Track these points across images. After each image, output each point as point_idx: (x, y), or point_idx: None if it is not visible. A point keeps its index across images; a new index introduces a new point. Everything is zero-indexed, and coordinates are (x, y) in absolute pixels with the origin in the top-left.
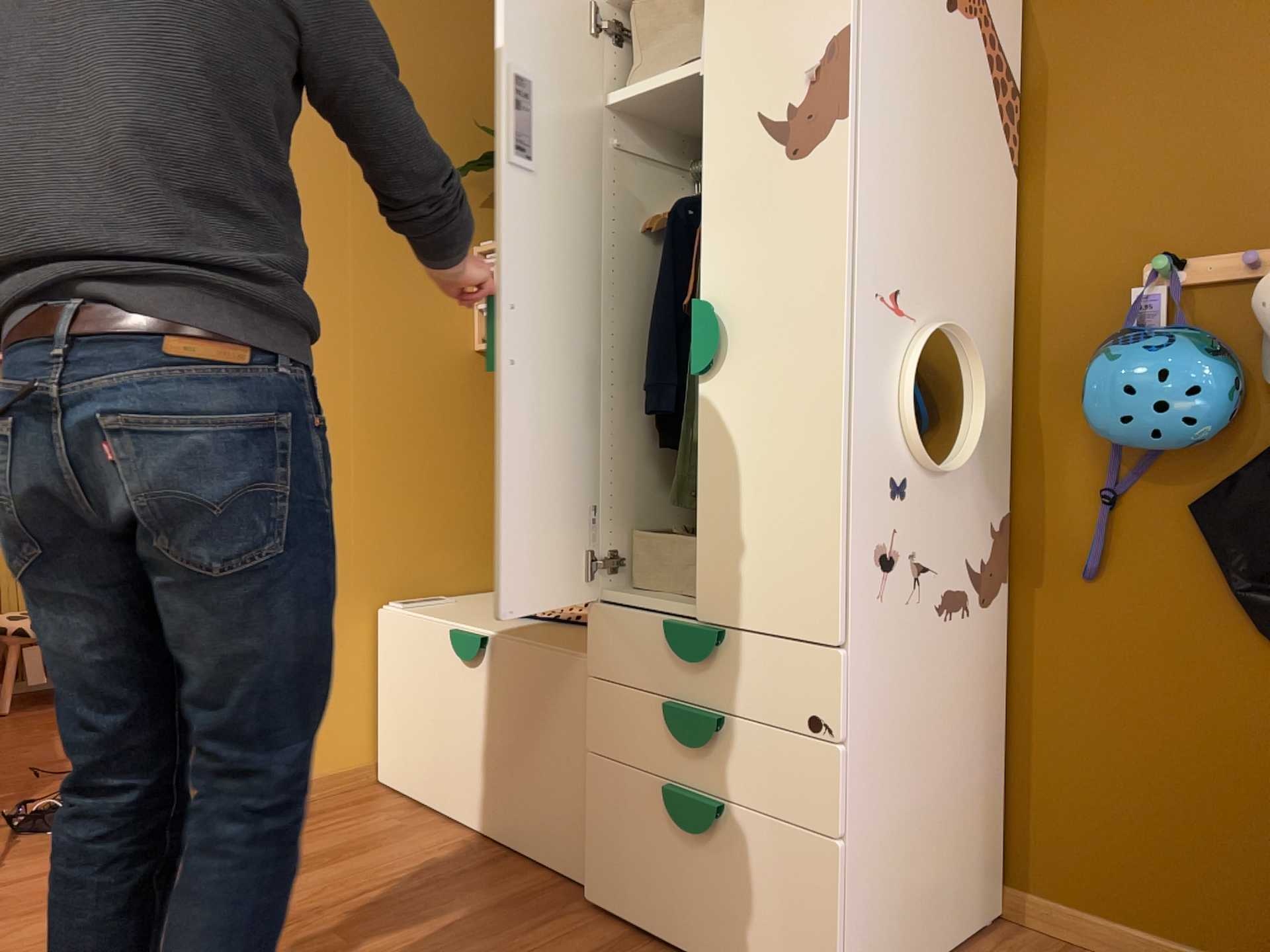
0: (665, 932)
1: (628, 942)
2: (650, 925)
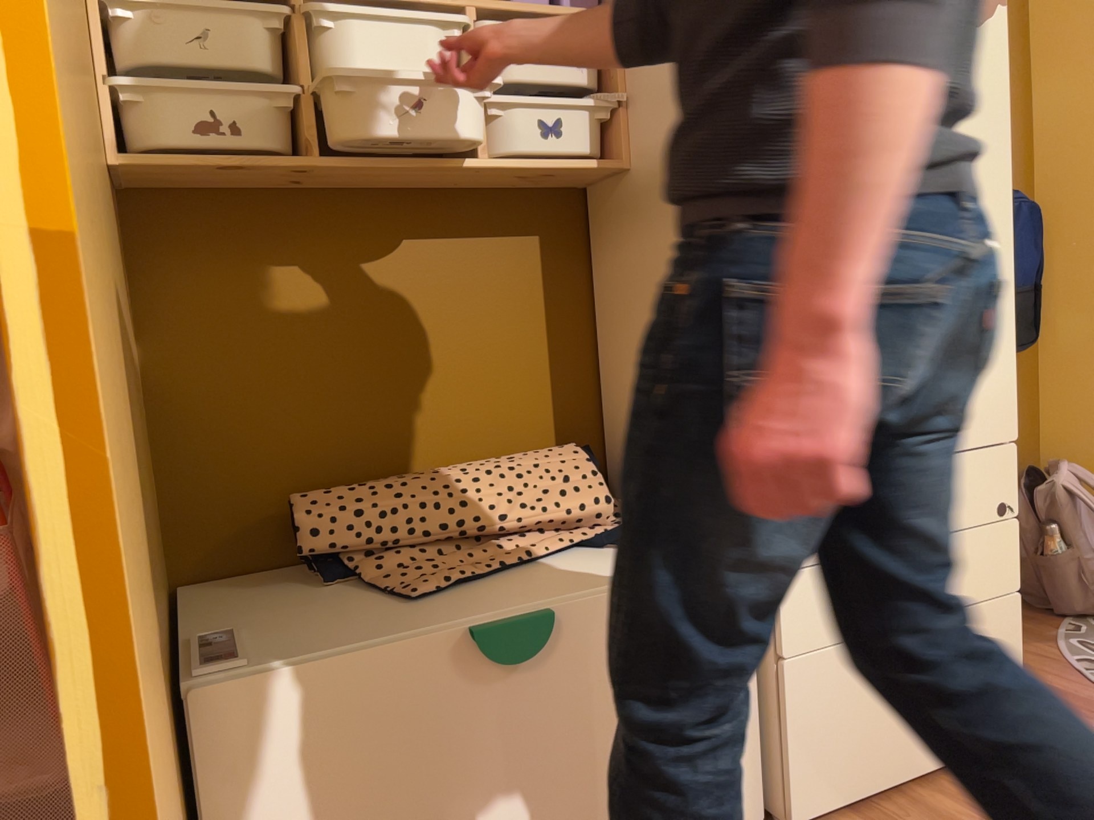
0: (890, 776)
1: (873, 815)
2: (874, 783)
